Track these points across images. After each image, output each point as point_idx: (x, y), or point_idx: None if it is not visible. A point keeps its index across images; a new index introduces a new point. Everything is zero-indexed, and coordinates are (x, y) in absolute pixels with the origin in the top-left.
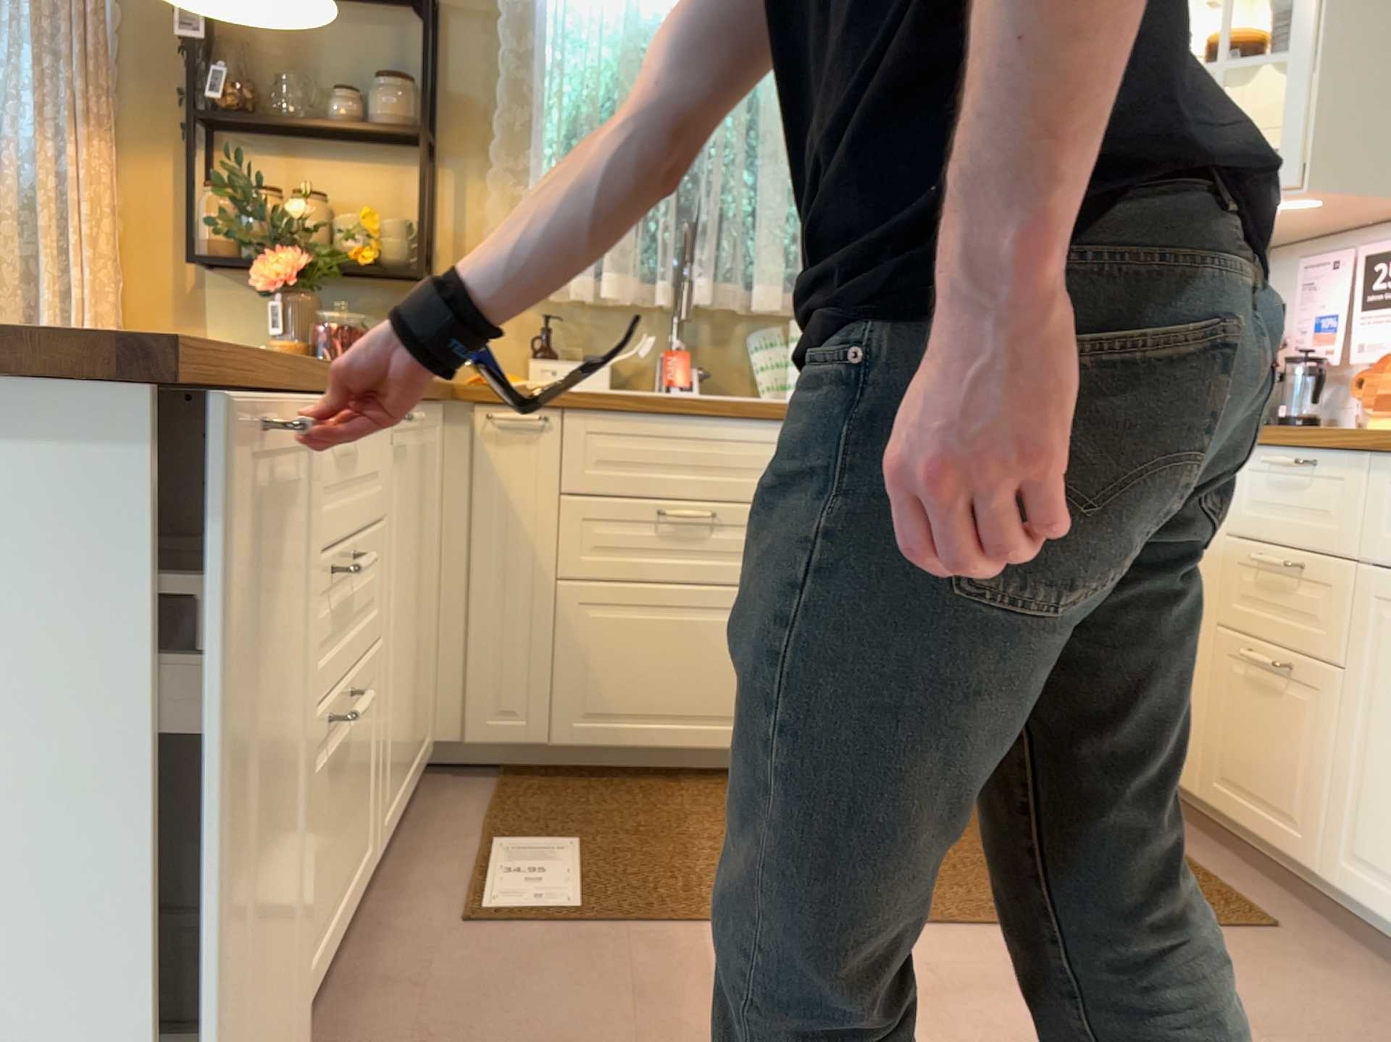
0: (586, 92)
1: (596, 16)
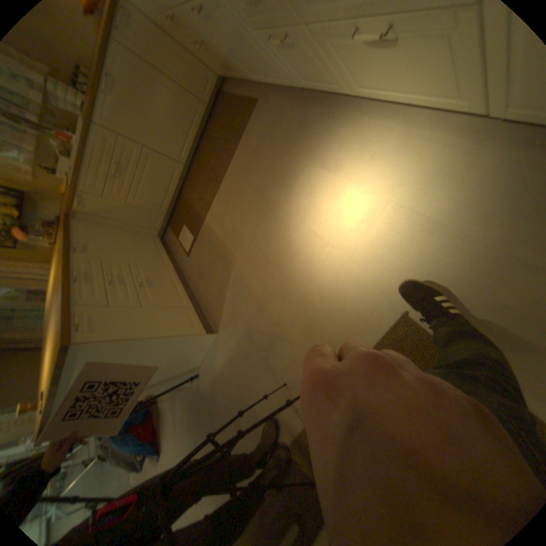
0: None
1: None
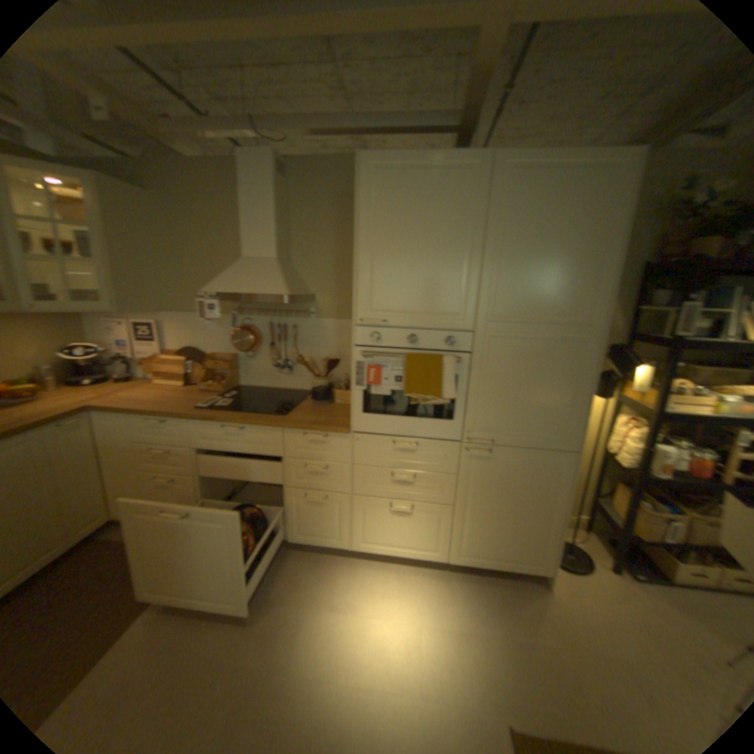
0: None
1: None
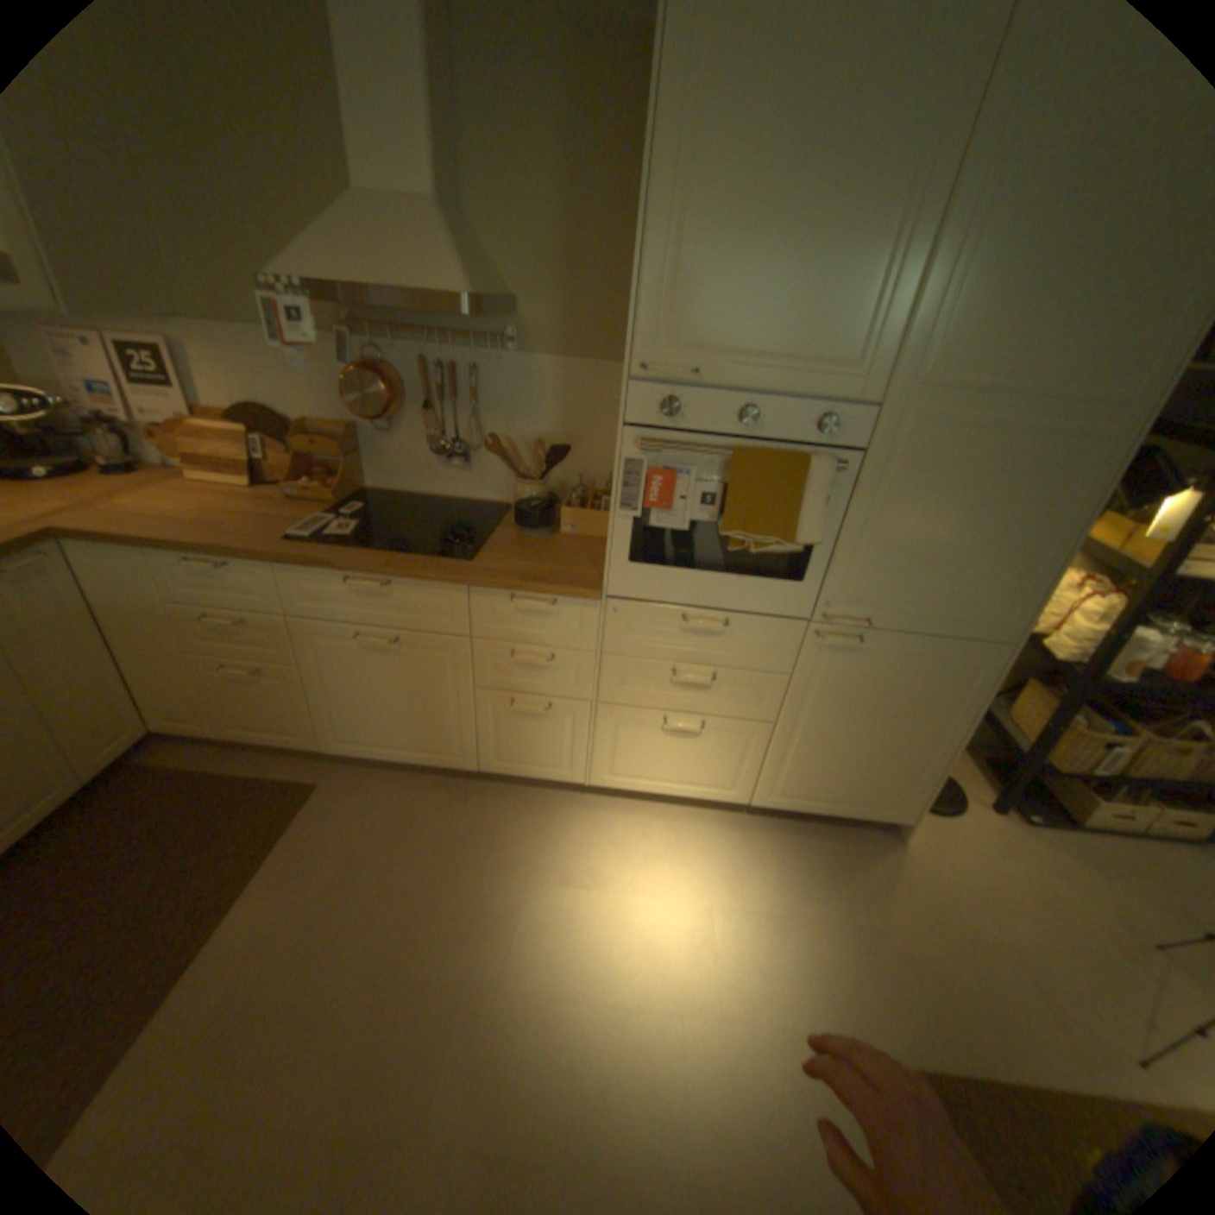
0: None
1: None
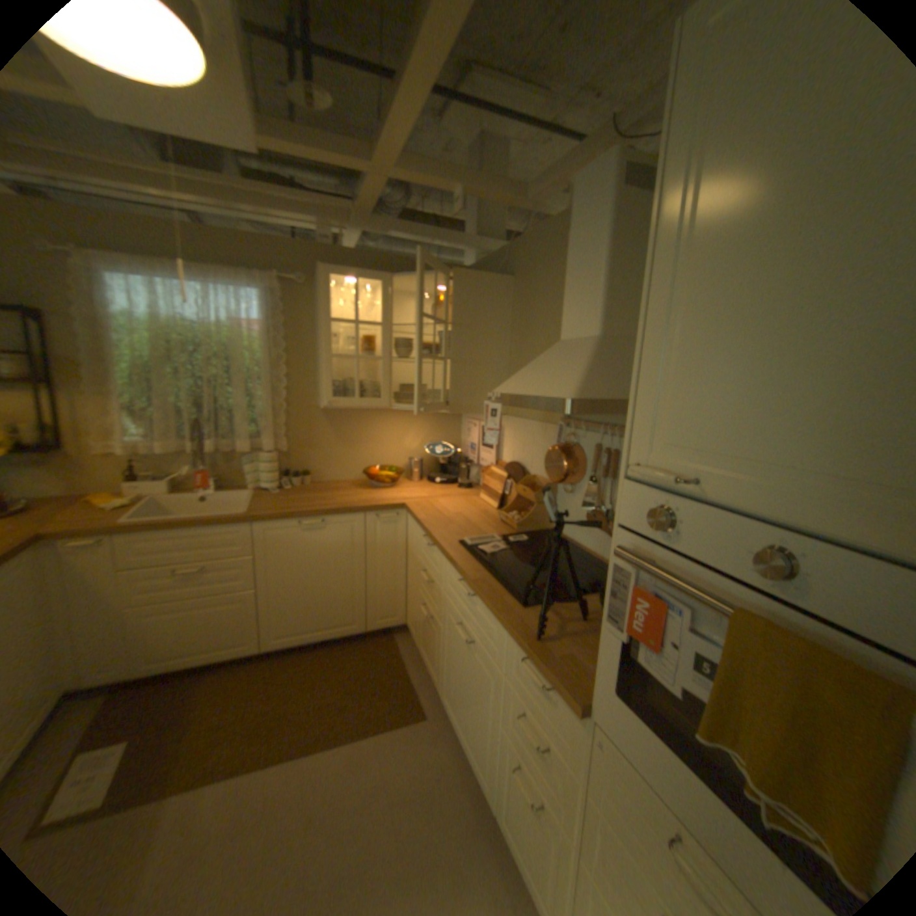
0: (136, 358)
1: (136, 322)
